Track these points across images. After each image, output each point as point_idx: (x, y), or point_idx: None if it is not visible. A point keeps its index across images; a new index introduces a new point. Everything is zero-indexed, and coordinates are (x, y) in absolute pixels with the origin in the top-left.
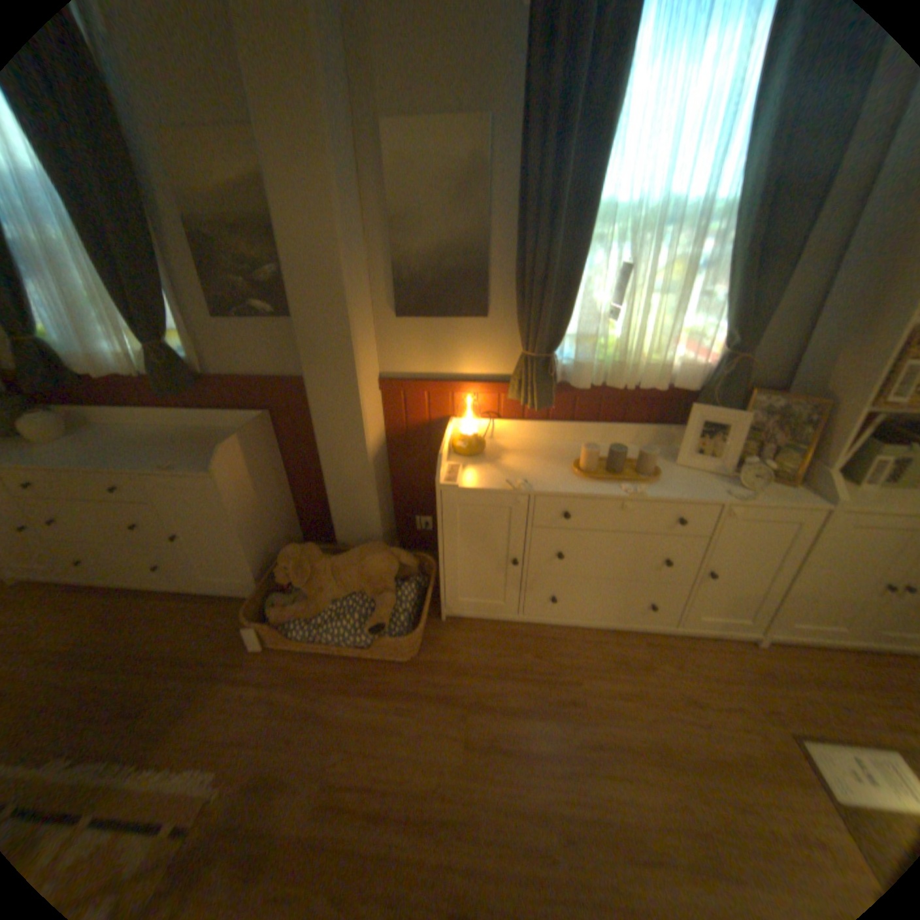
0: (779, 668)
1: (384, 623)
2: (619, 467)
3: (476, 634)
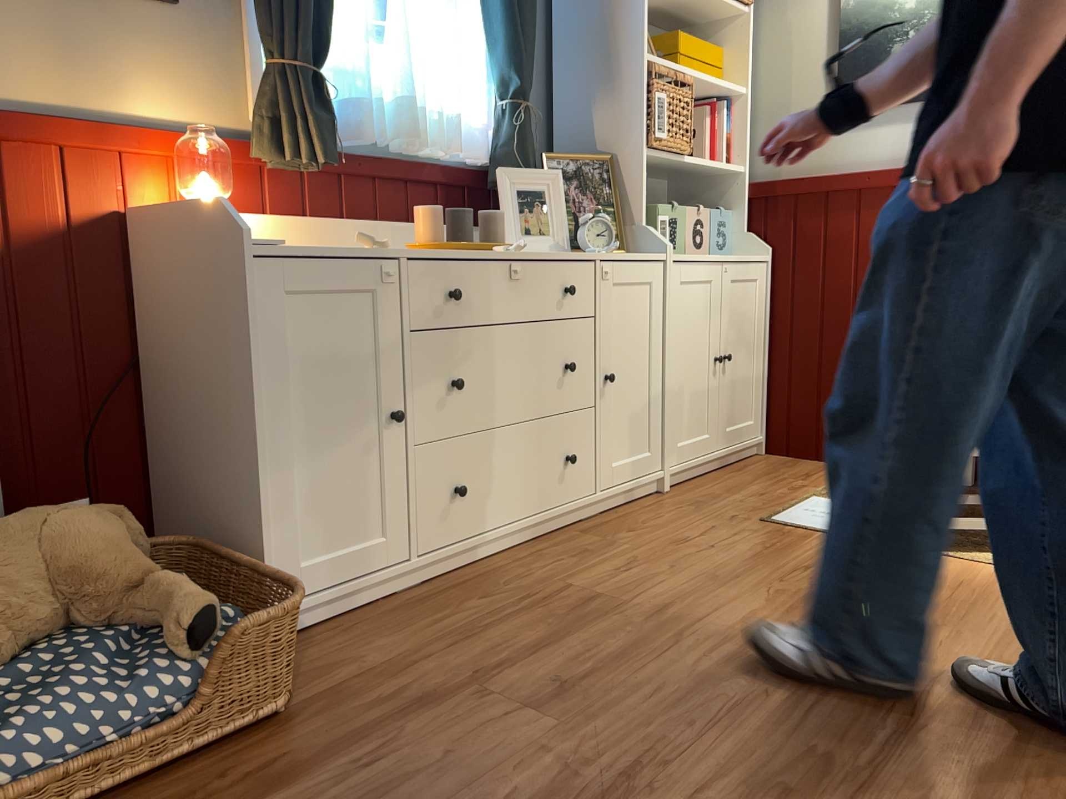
0: (694, 496)
1: (211, 603)
2: (468, 238)
3: (357, 629)
